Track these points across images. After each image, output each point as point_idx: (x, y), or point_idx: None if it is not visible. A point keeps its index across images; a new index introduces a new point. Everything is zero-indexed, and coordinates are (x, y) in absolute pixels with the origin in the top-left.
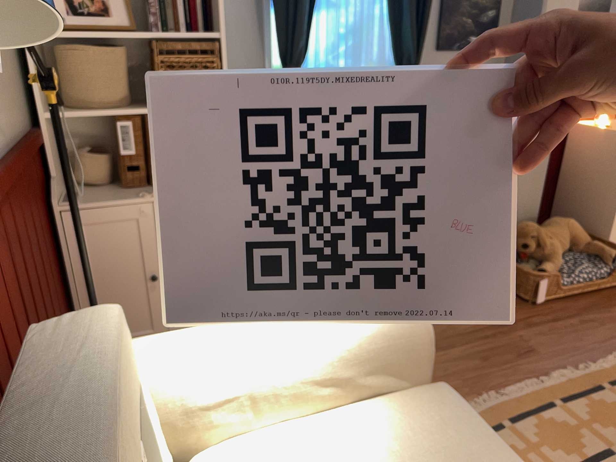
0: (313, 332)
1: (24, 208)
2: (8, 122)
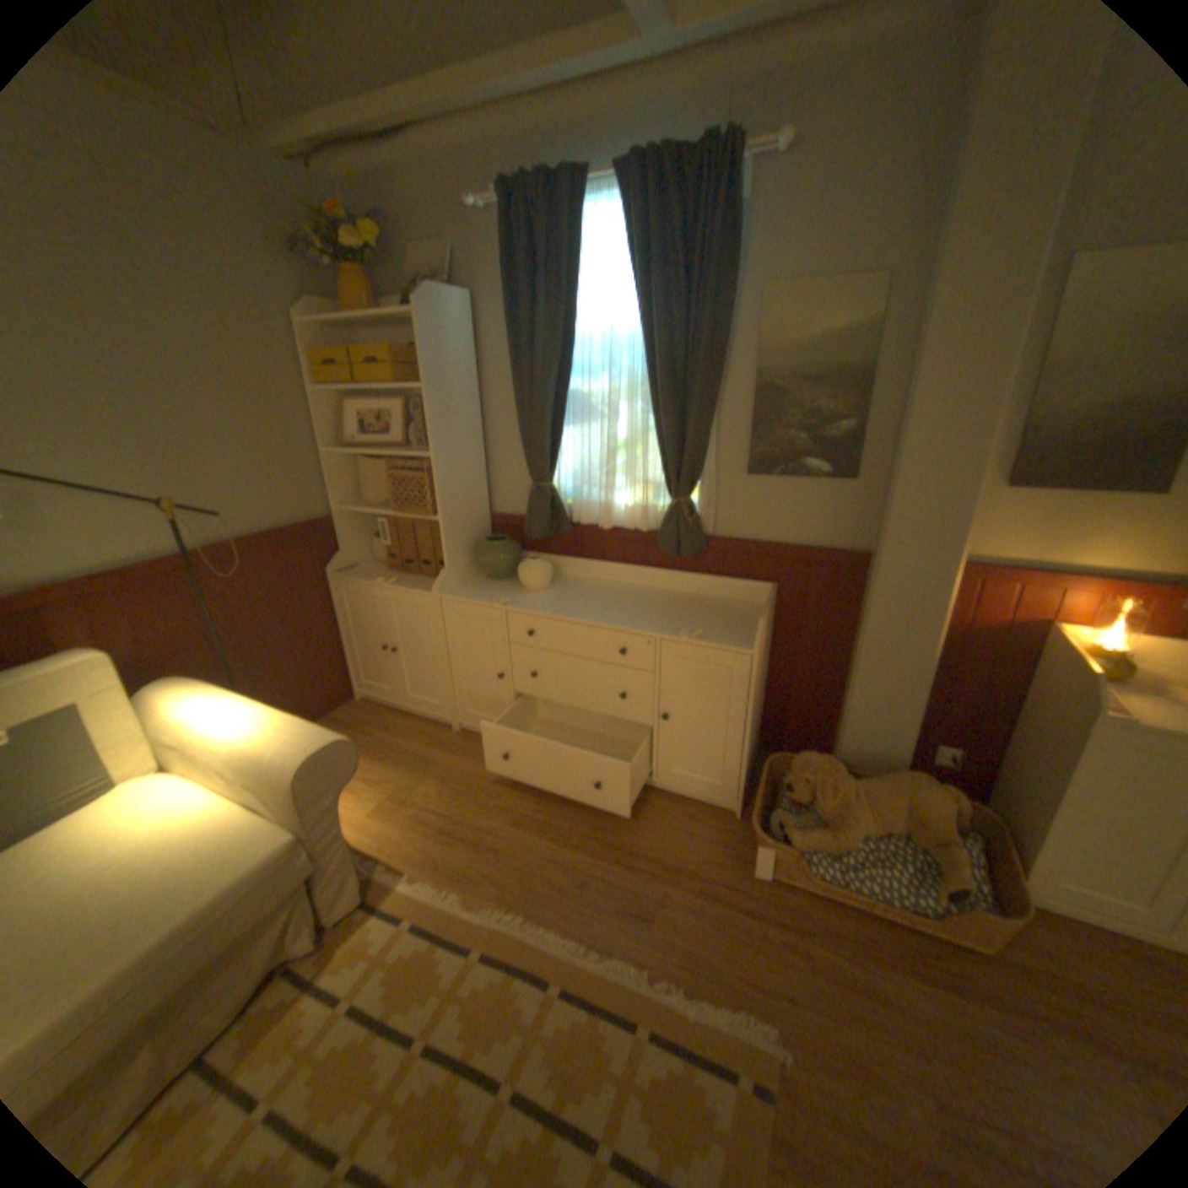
0: (237, 732)
1: (262, 574)
2: (267, 514)
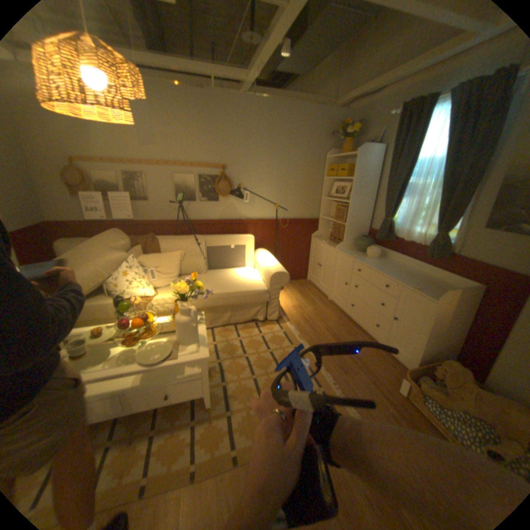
0: (268, 263)
1: (293, 231)
2: (301, 214)
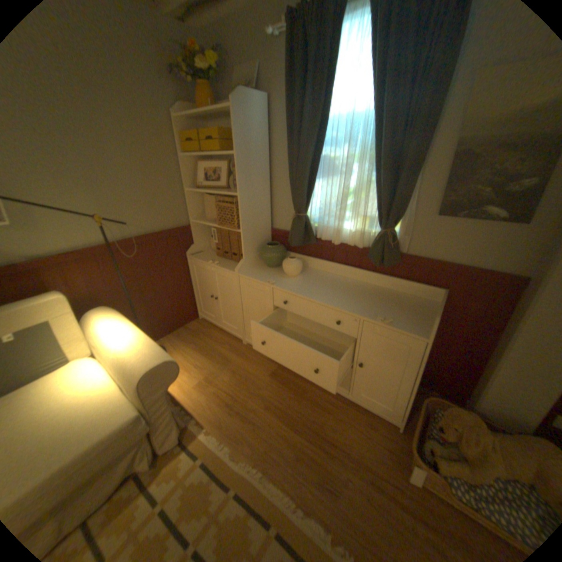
0: (119, 346)
1: (153, 253)
2: (157, 222)
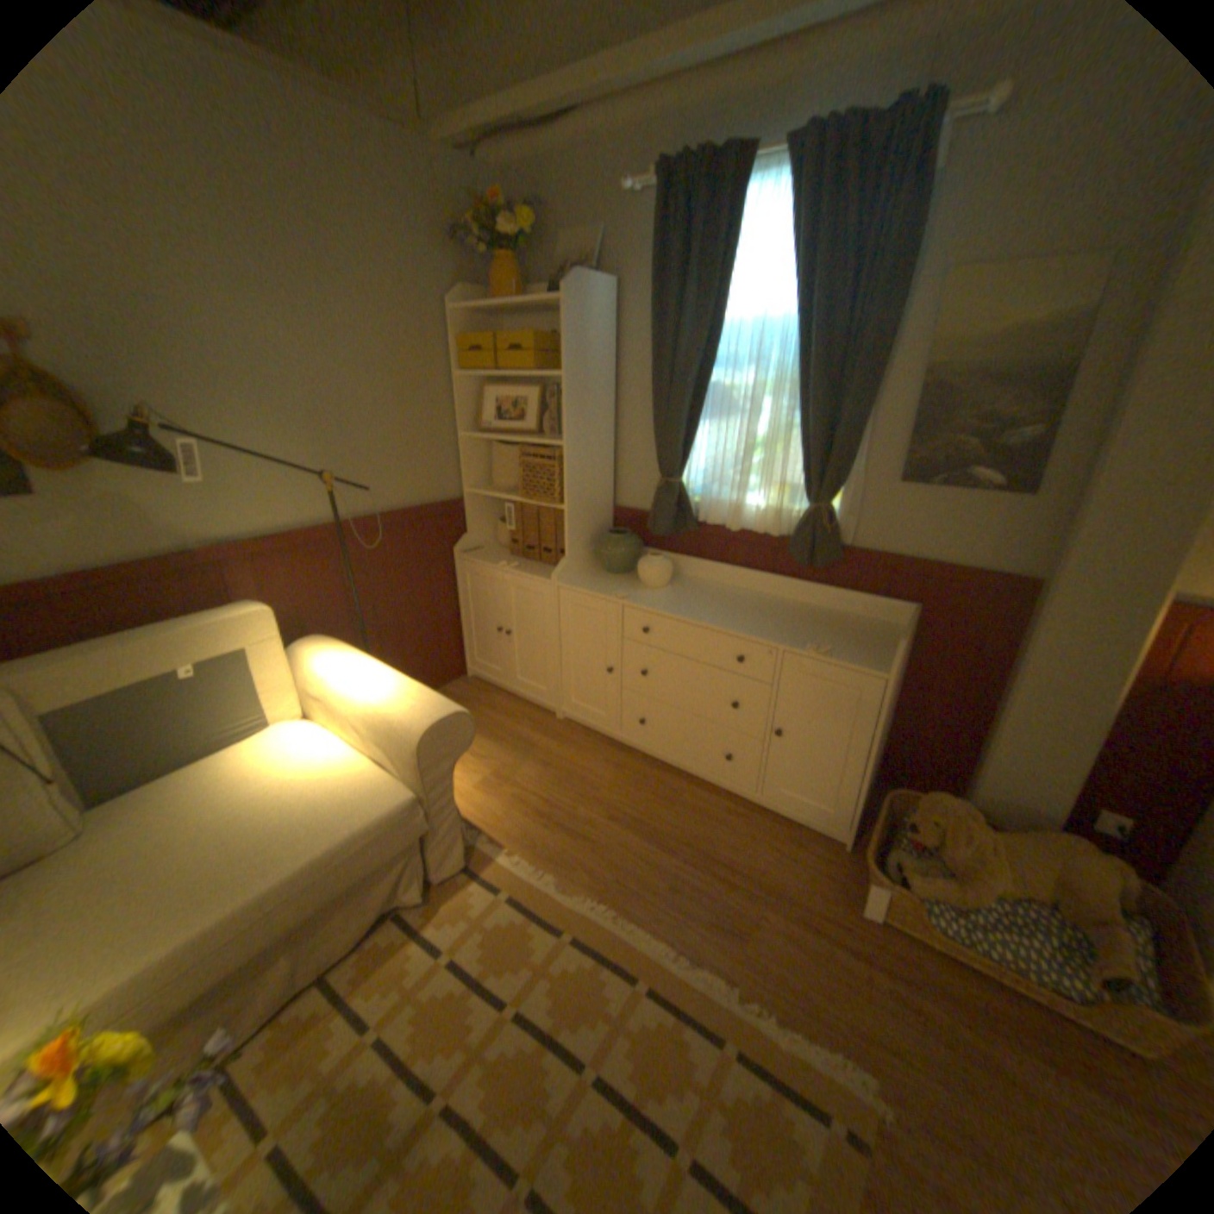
0: (372, 692)
1: (399, 548)
2: (408, 492)
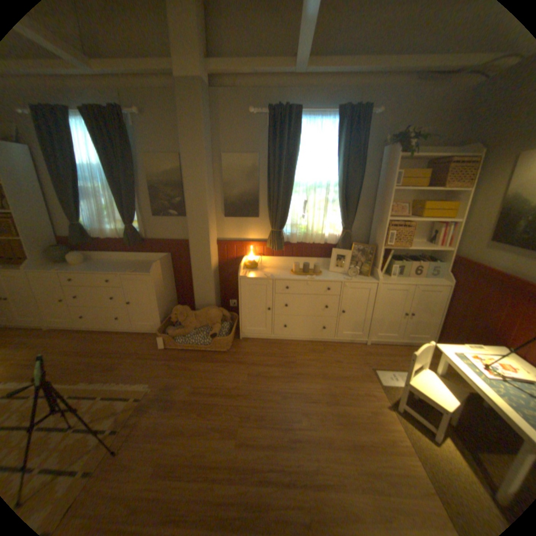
0: None
1: None
2: None
